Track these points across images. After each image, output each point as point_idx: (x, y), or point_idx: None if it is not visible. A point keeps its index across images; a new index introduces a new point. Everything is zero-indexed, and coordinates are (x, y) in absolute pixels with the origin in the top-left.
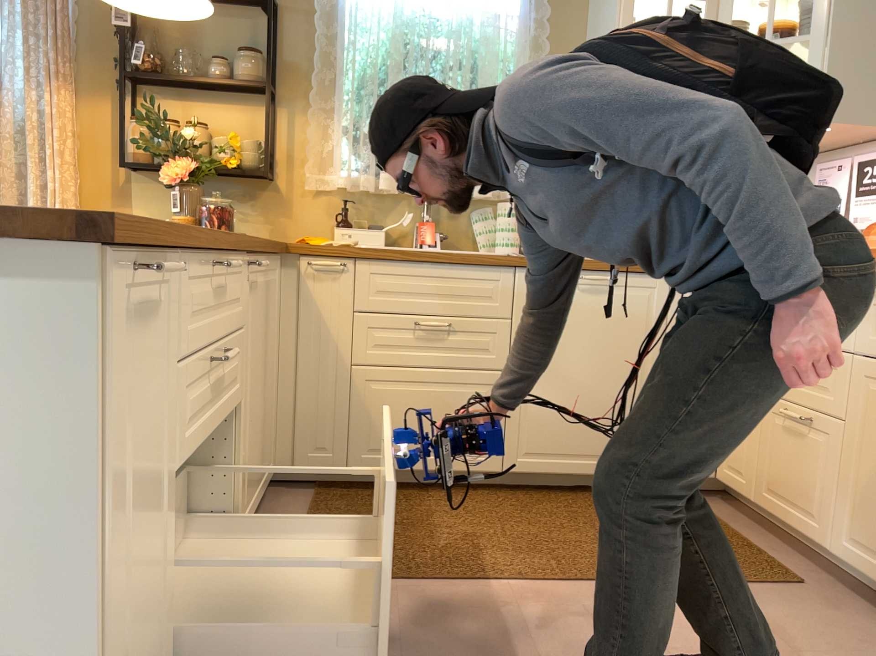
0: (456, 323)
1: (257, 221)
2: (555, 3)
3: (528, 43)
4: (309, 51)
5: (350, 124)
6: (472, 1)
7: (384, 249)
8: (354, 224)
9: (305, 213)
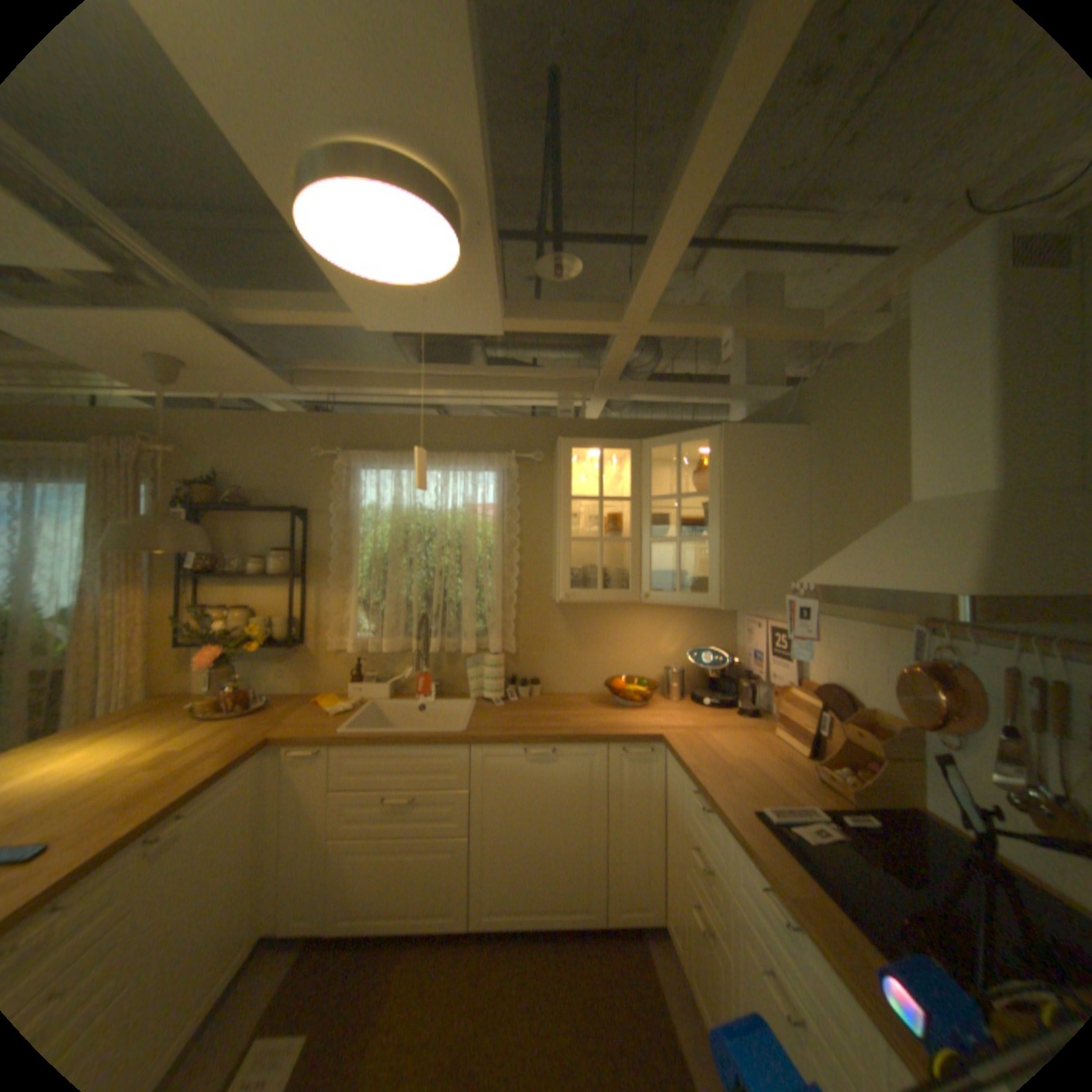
0: (419, 798)
1: (290, 678)
2: (526, 493)
3: (503, 528)
4: (331, 542)
5: (363, 598)
6: (456, 499)
7: (355, 737)
8: (369, 676)
9: (329, 669)
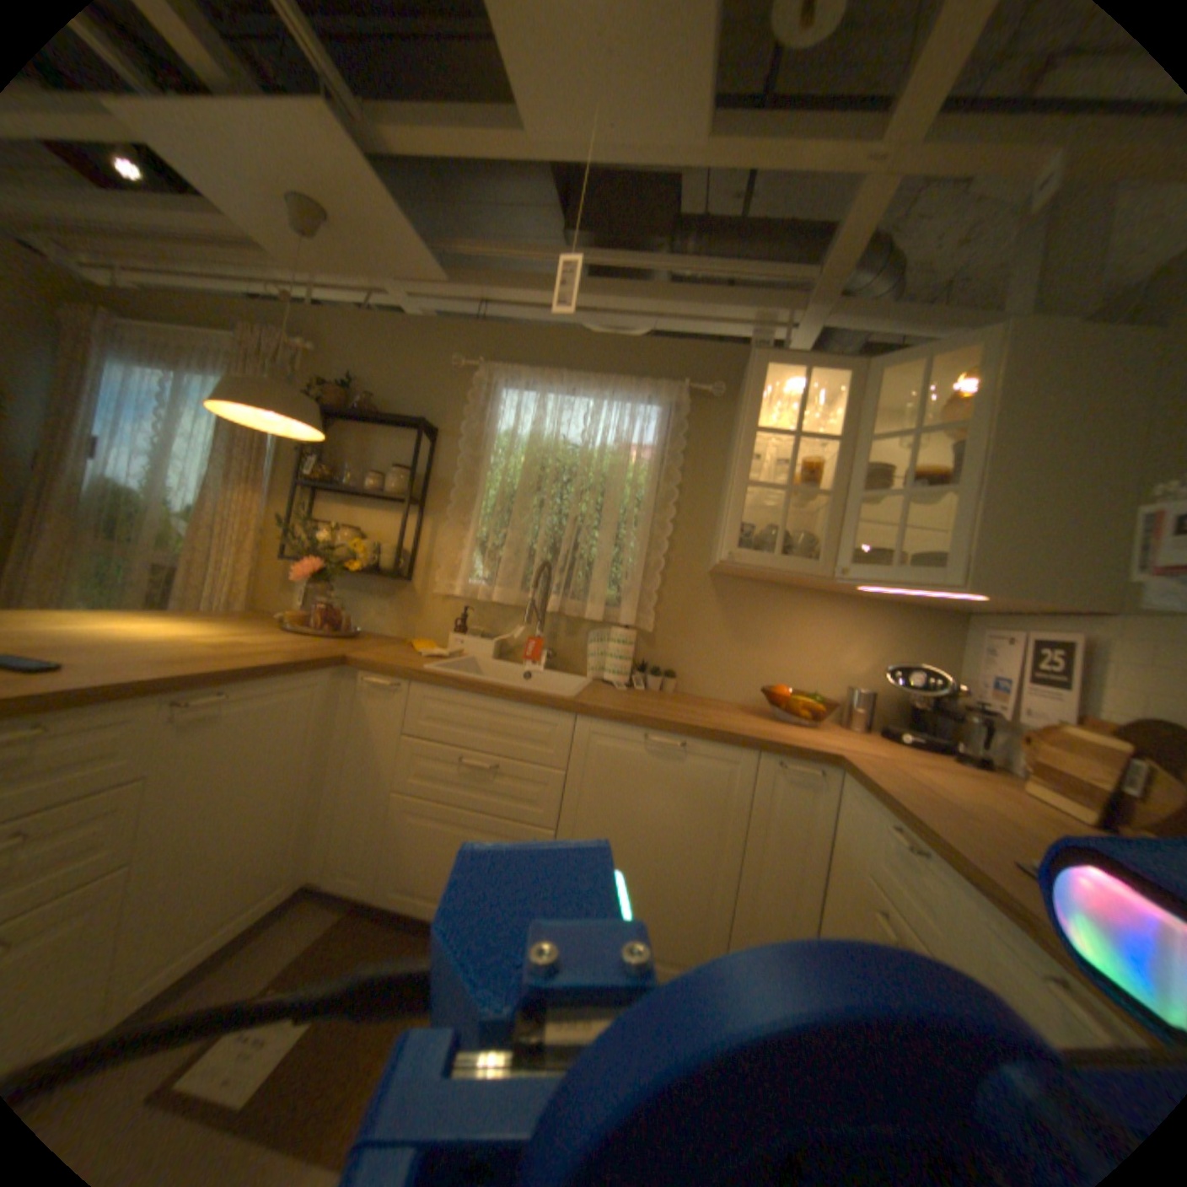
0: (505, 767)
1: (391, 618)
2: (695, 437)
3: (659, 475)
4: (457, 470)
5: (482, 538)
6: (607, 432)
7: (442, 676)
8: (475, 632)
9: (433, 615)
